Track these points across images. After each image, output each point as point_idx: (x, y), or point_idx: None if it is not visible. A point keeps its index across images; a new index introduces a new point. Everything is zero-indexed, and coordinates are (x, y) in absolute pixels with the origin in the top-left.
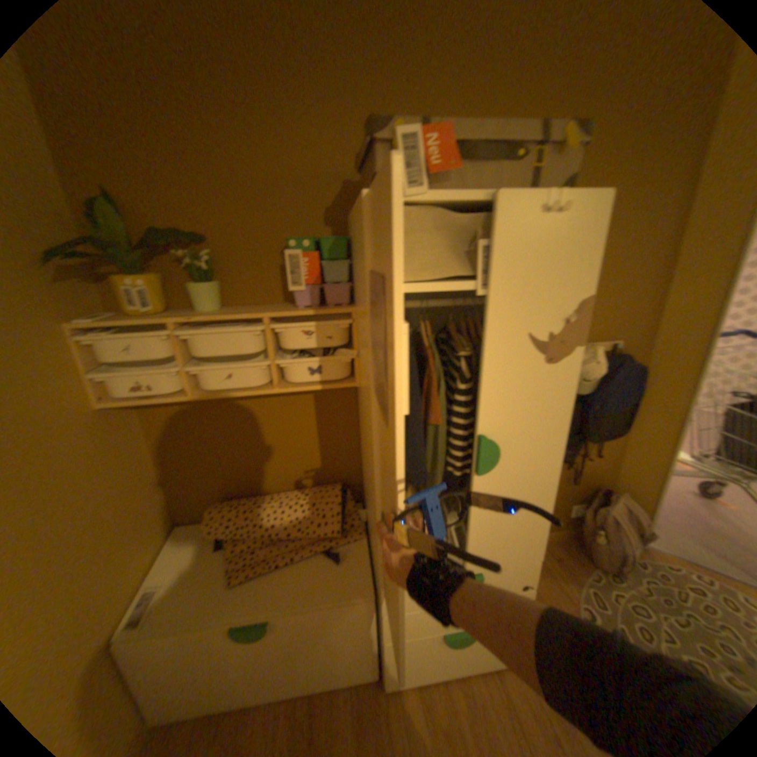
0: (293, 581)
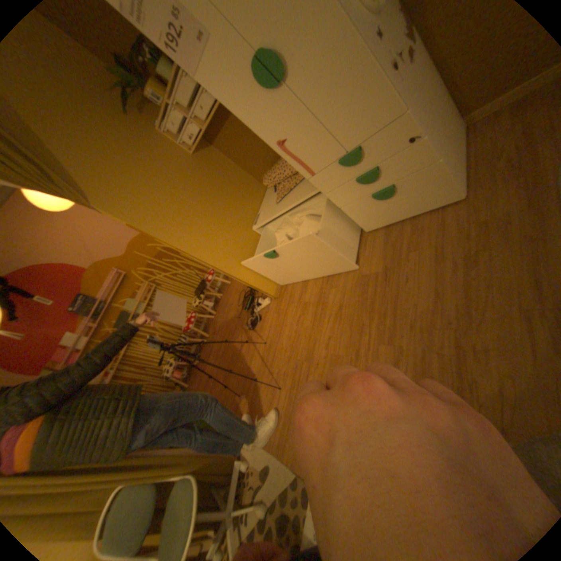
0: (295, 192)
